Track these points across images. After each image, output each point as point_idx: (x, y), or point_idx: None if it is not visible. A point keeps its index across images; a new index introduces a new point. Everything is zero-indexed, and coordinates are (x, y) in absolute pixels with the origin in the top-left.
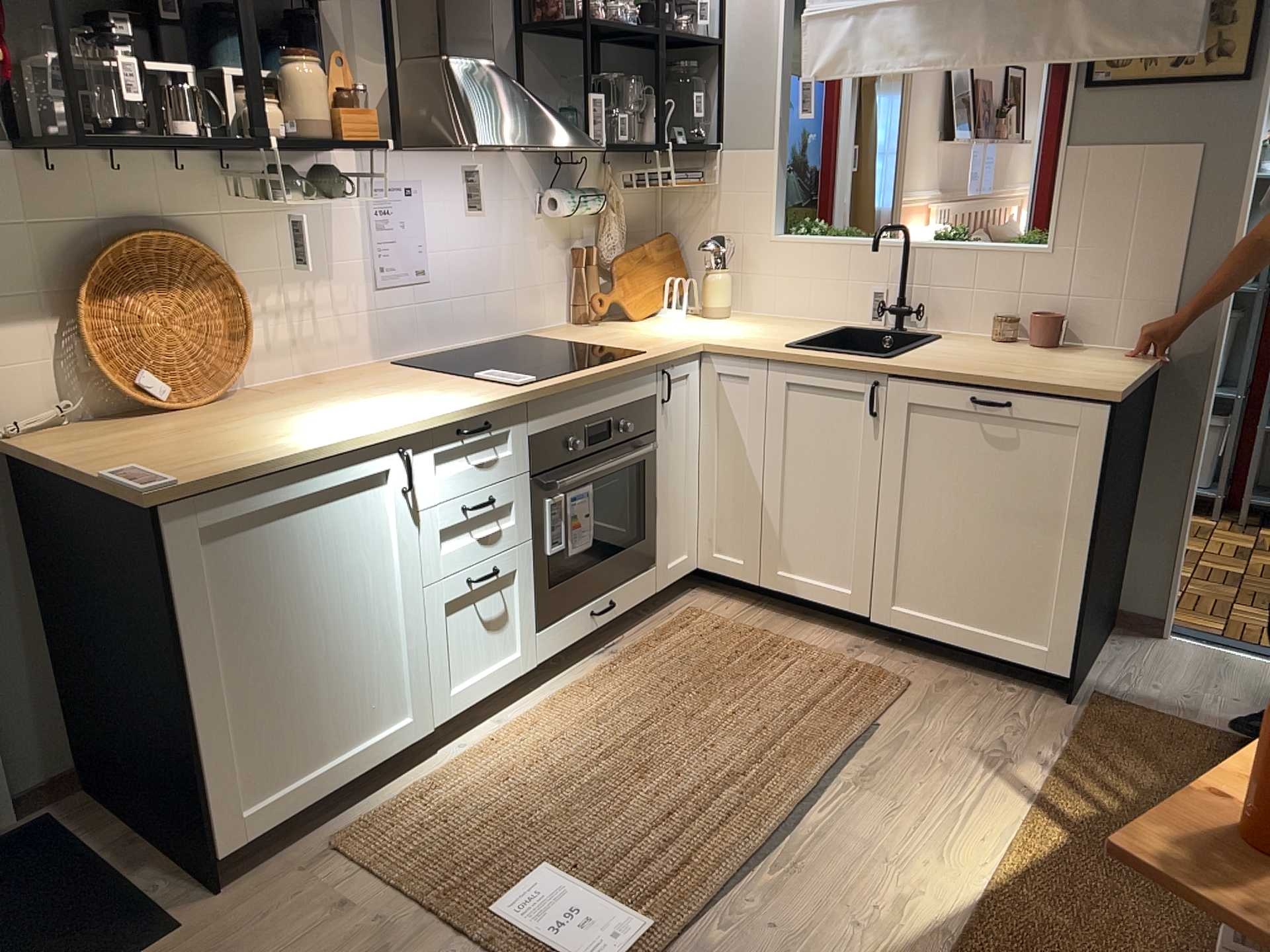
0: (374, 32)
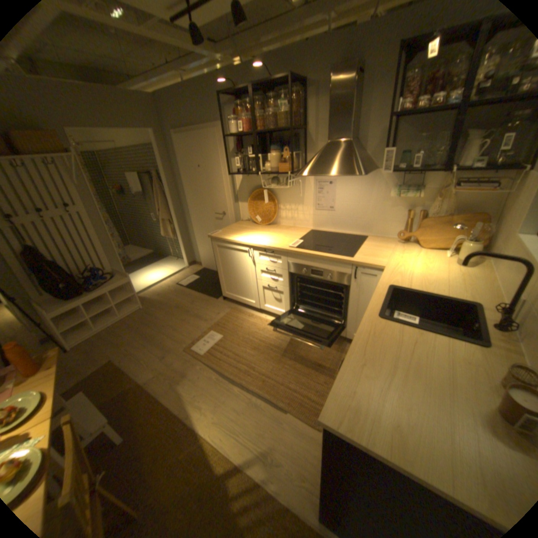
0: (325, 132)
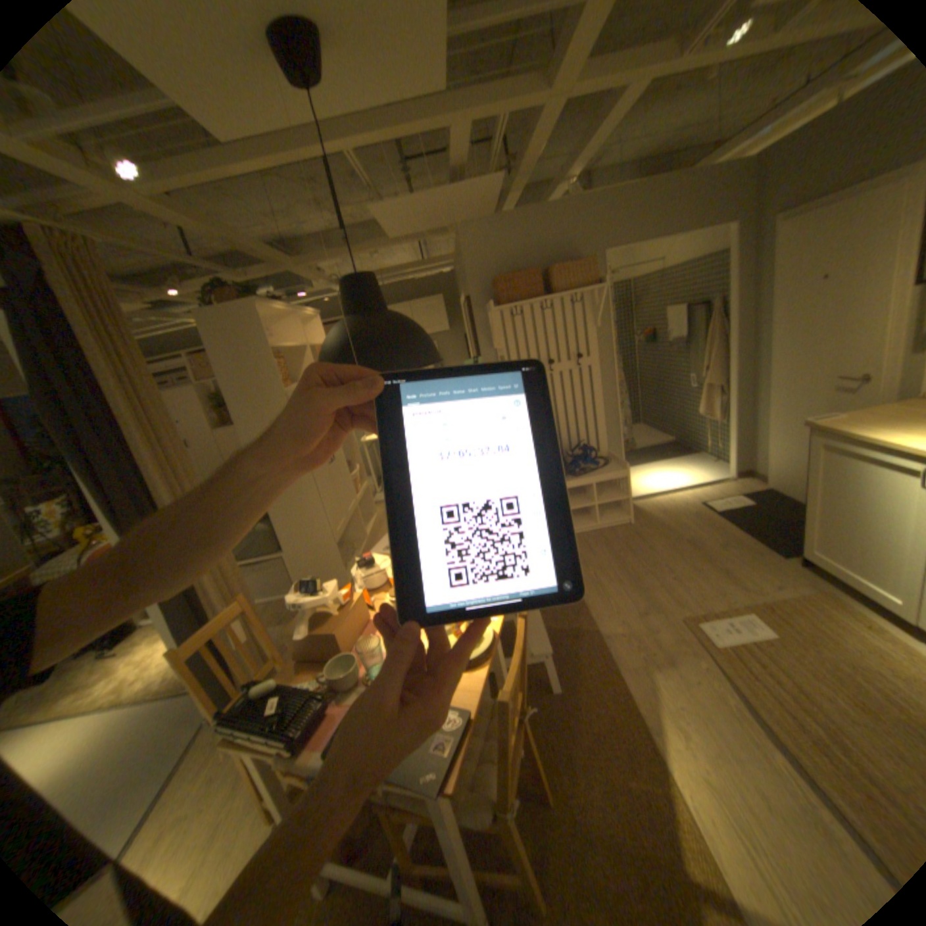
0: None
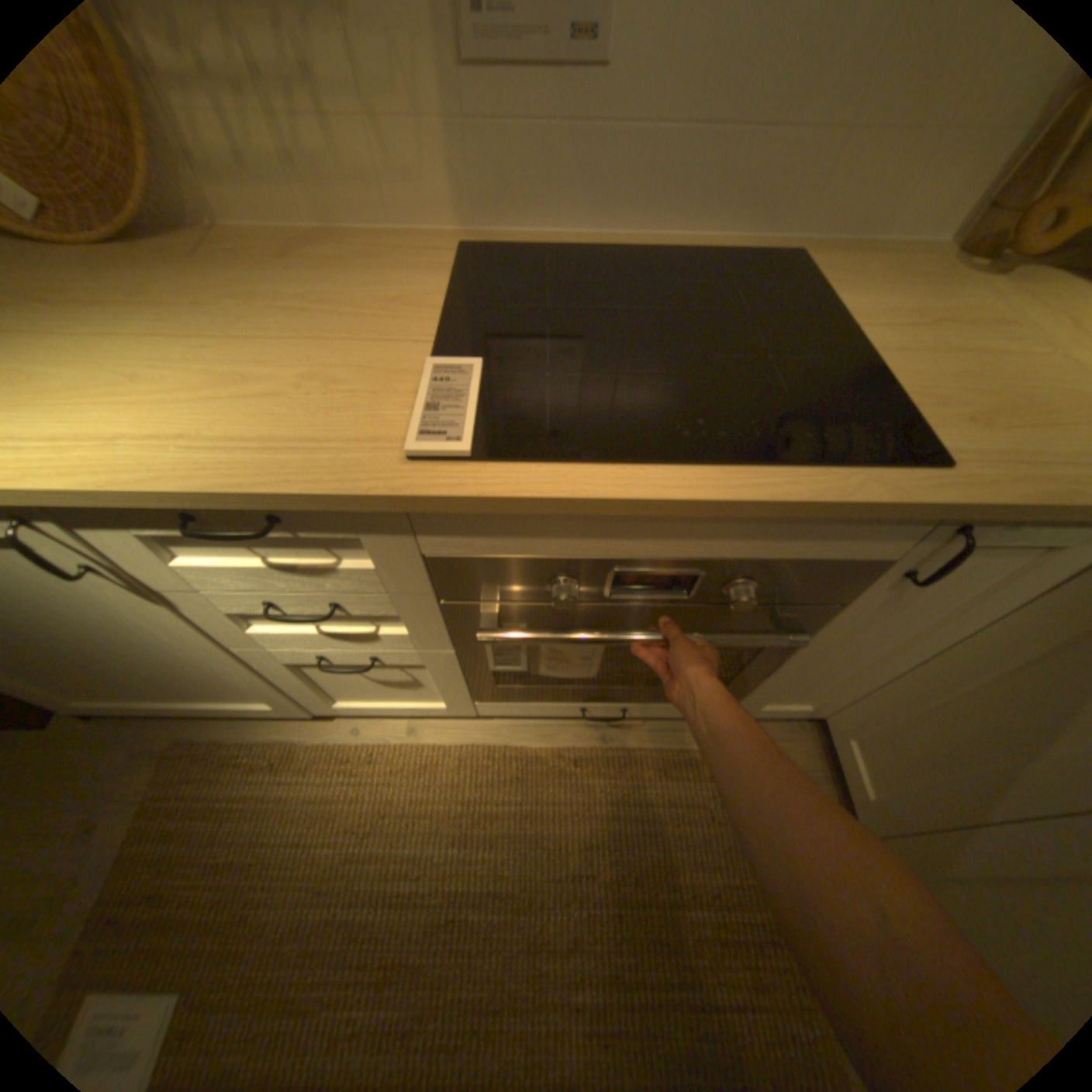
0: None
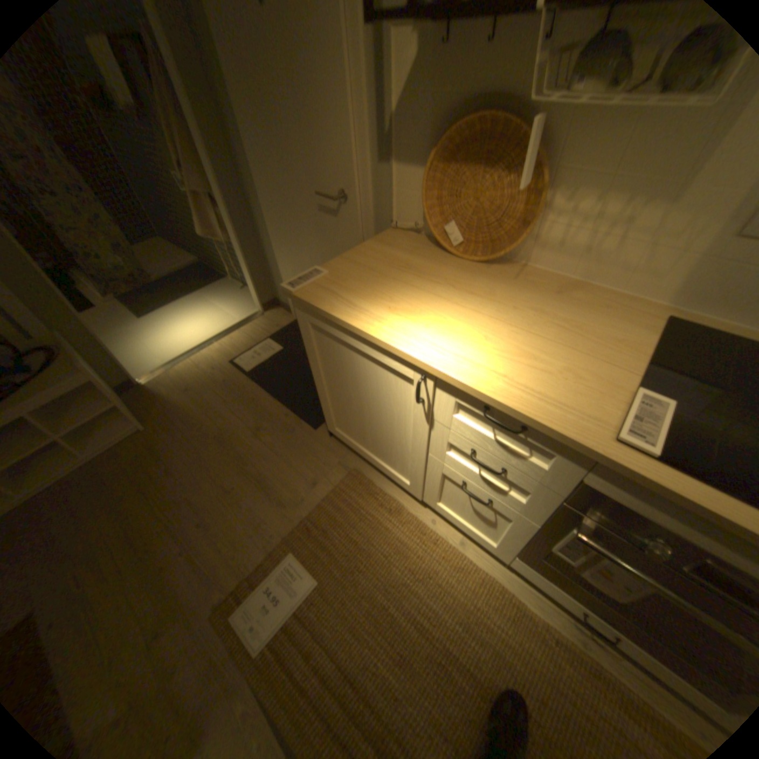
0: None
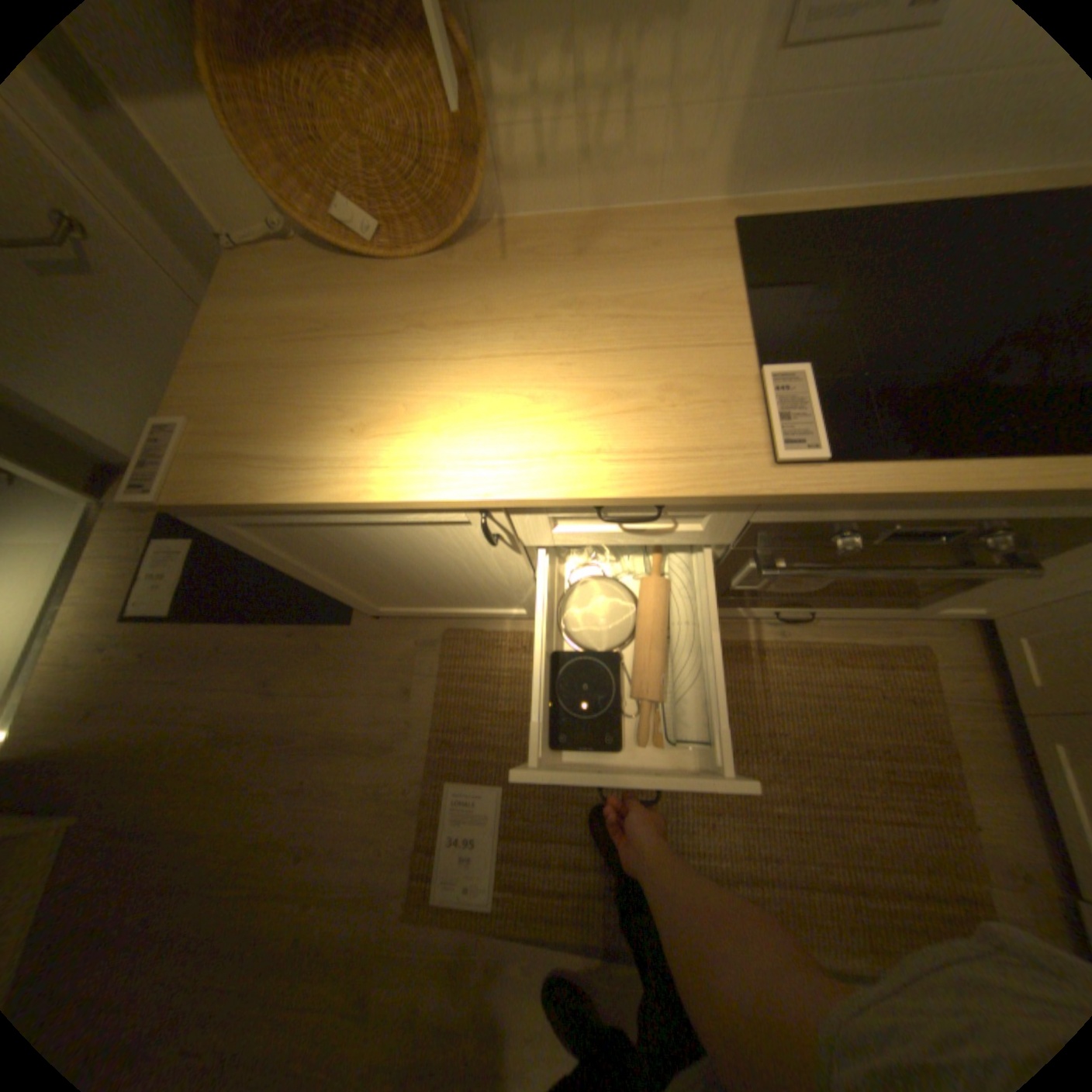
0: None
